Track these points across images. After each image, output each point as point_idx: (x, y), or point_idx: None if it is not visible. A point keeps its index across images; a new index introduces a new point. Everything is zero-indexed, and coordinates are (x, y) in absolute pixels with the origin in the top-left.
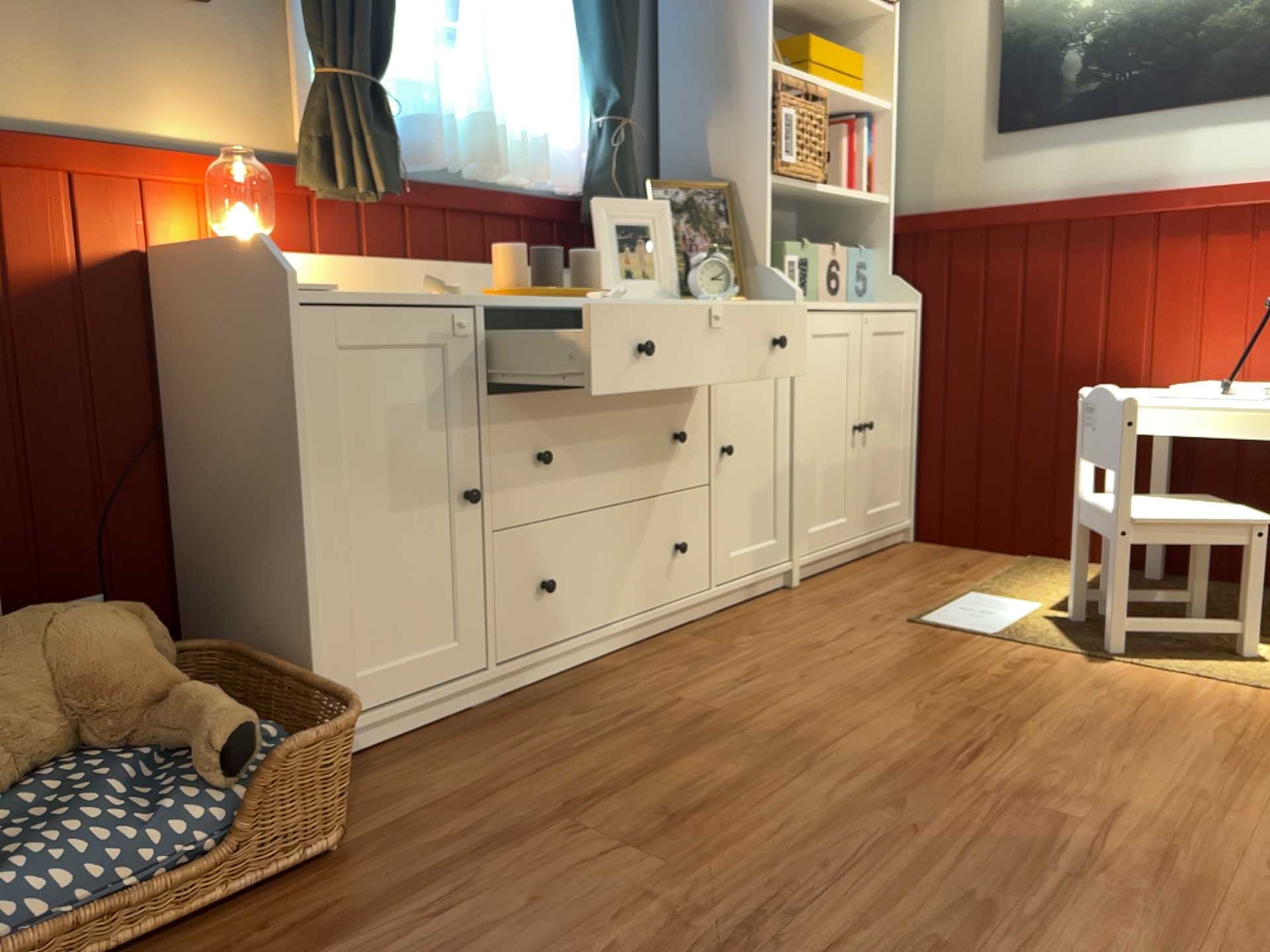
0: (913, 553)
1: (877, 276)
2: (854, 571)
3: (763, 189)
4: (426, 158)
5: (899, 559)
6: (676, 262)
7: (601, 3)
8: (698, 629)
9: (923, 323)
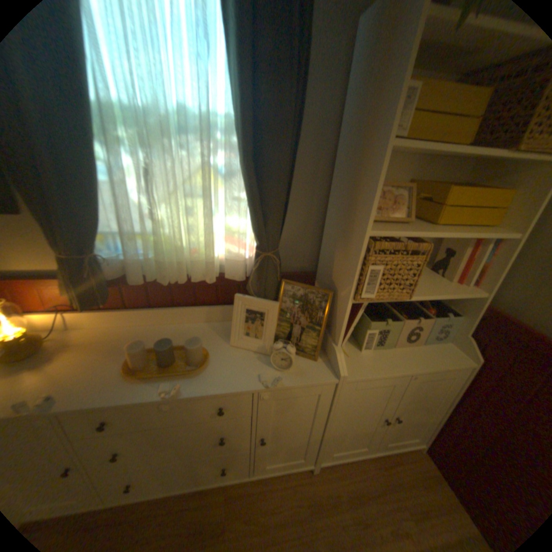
0: (413, 469)
1: (462, 331)
2: (362, 472)
3: (347, 306)
4: (129, 280)
5: (398, 474)
6: (272, 337)
7: (246, 187)
8: (235, 492)
9: (480, 375)
